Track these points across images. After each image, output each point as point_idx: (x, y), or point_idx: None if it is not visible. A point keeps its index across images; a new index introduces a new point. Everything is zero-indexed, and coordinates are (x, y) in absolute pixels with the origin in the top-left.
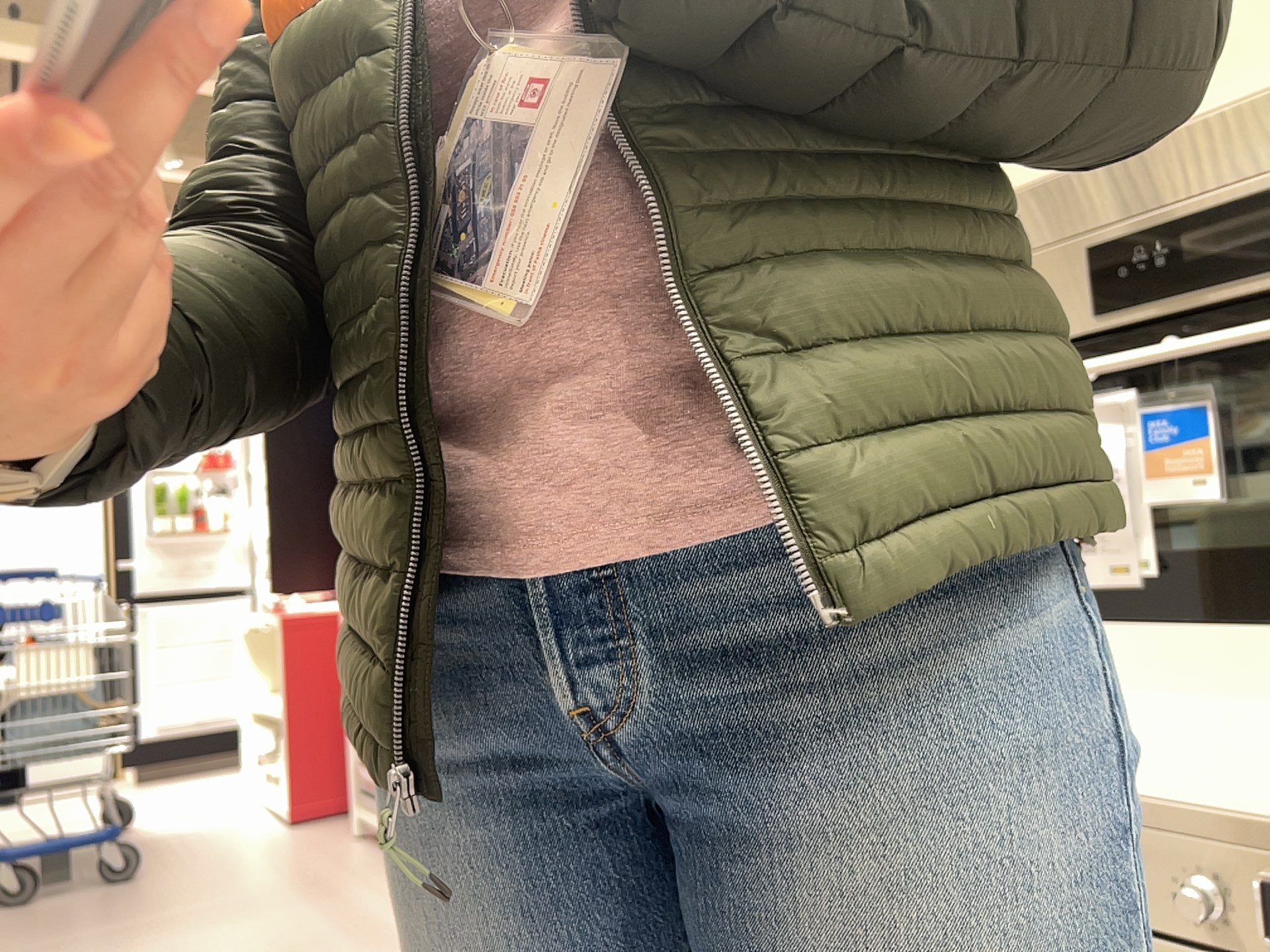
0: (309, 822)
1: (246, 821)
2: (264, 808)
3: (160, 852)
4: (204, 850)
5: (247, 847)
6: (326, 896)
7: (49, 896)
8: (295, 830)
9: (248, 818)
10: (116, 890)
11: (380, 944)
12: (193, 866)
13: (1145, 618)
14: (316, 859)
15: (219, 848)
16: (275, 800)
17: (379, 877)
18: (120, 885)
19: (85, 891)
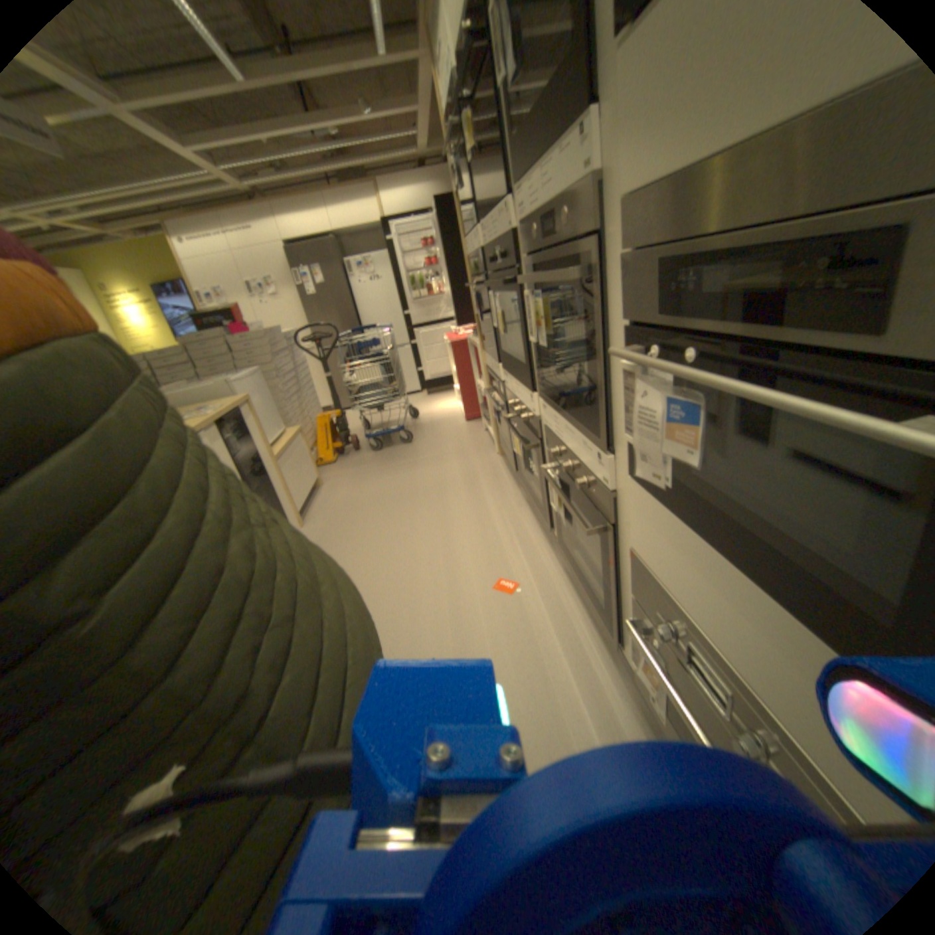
0: (472, 420)
1: (453, 417)
2: (460, 411)
3: (423, 430)
4: (435, 430)
5: (449, 430)
6: (463, 458)
7: (388, 446)
8: (466, 423)
9: (454, 416)
10: (405, 446)
11: (471, 483)
12: (430, 438)
13: (663, 502)
14: (467, 439)
15: (440, 430)
16: (461, 410)
17: (484, 451)
18: (407, 444)
19: (397, 445)
